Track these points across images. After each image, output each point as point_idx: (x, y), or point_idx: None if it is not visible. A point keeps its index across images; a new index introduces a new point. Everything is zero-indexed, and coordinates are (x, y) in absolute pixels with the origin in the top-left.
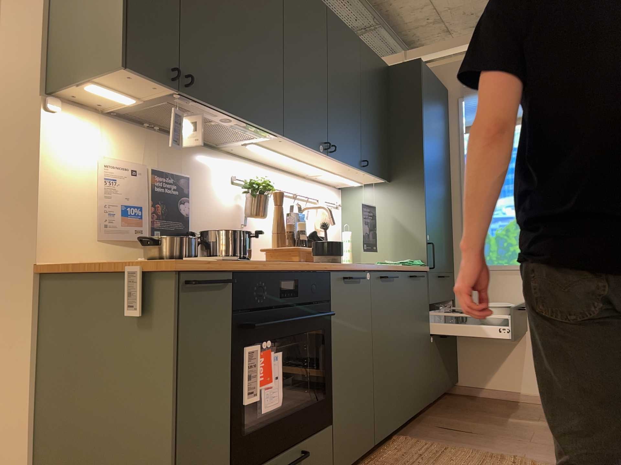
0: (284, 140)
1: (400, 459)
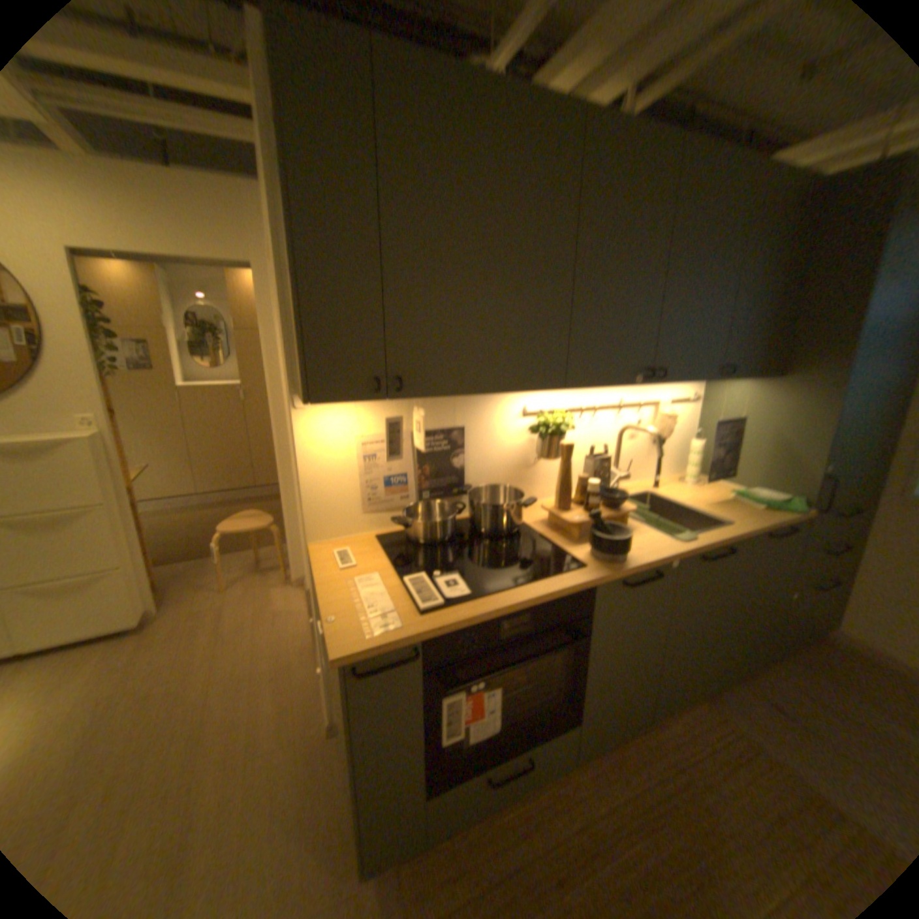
0: (571, 386)
1: (683, 746)
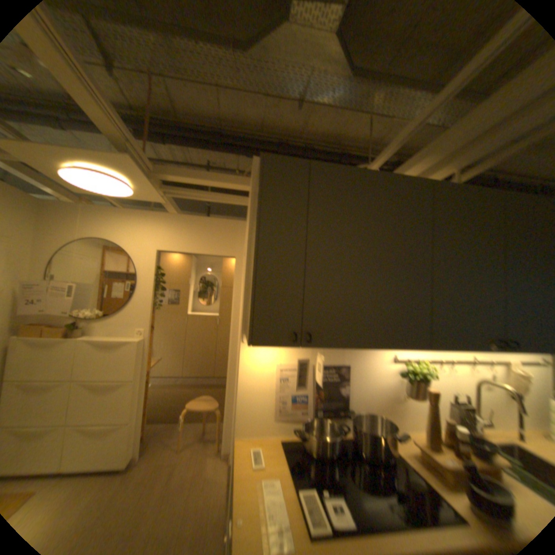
0: (437, 349)
1: None
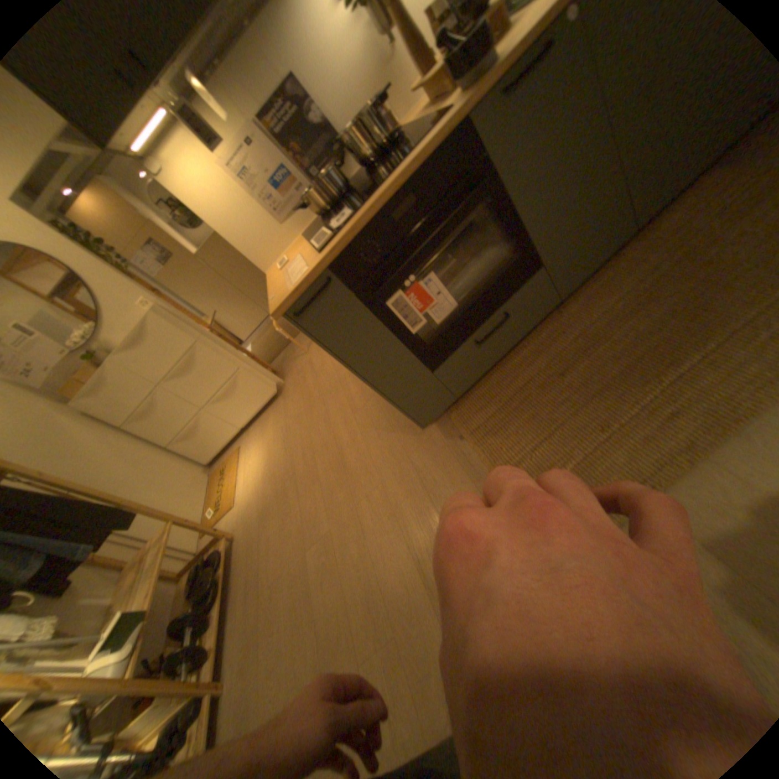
0: None
1: (681, 226)
